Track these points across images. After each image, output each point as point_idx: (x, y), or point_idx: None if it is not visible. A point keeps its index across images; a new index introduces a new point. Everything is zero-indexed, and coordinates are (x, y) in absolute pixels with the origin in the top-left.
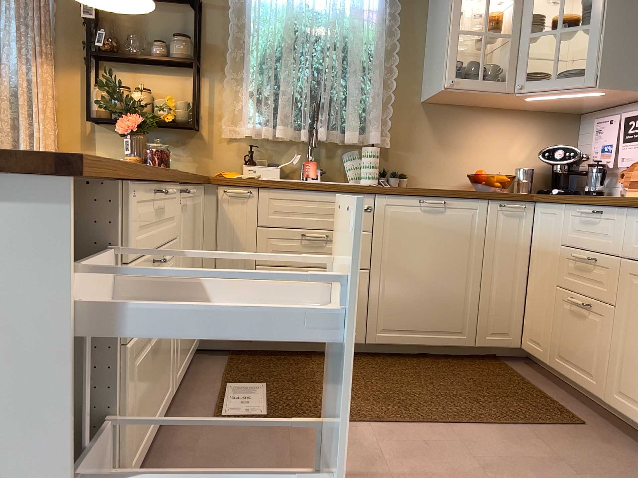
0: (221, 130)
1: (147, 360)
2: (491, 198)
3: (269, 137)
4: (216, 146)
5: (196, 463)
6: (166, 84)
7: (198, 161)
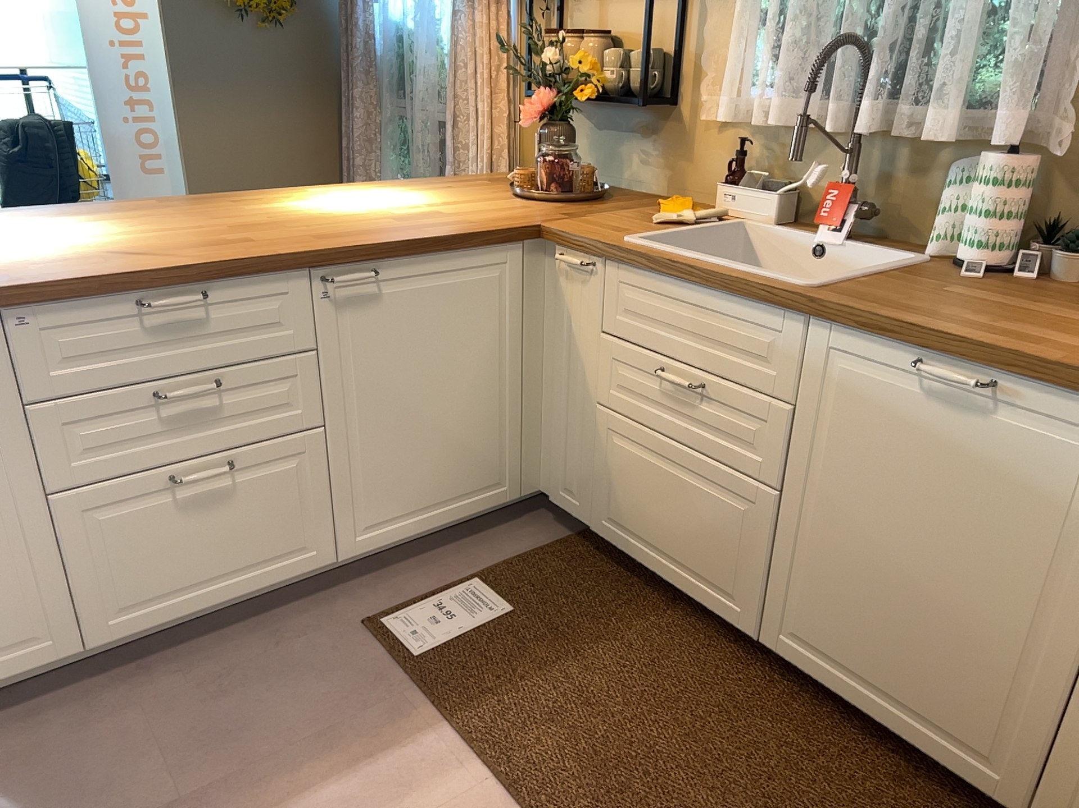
0: (706, 107)
1: (186, 511)
2: None
3: (770, 124)
4: (696, 138)
5: (262, 659)
6: (635, 15)
7: (669, 168)
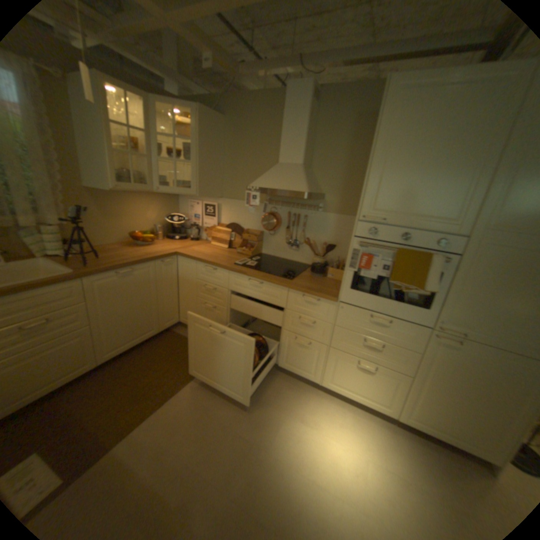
0: None
1: None
2: (155, 260)
3: None
4: None
5: None
6: None
7: None
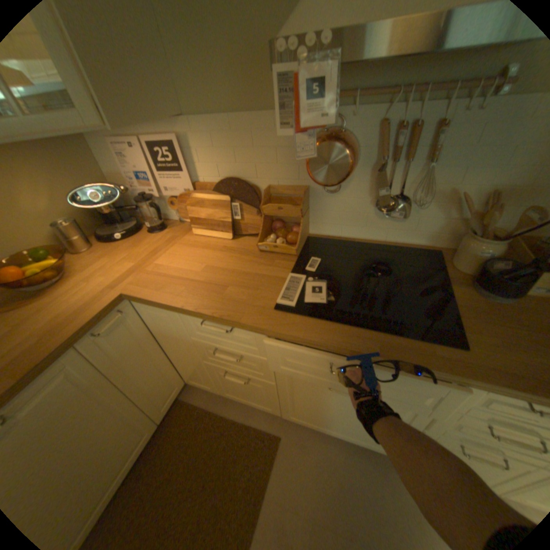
0: None
1: None
2: (73, 344)
3: None
4: None
5: None
6: None
7: None
